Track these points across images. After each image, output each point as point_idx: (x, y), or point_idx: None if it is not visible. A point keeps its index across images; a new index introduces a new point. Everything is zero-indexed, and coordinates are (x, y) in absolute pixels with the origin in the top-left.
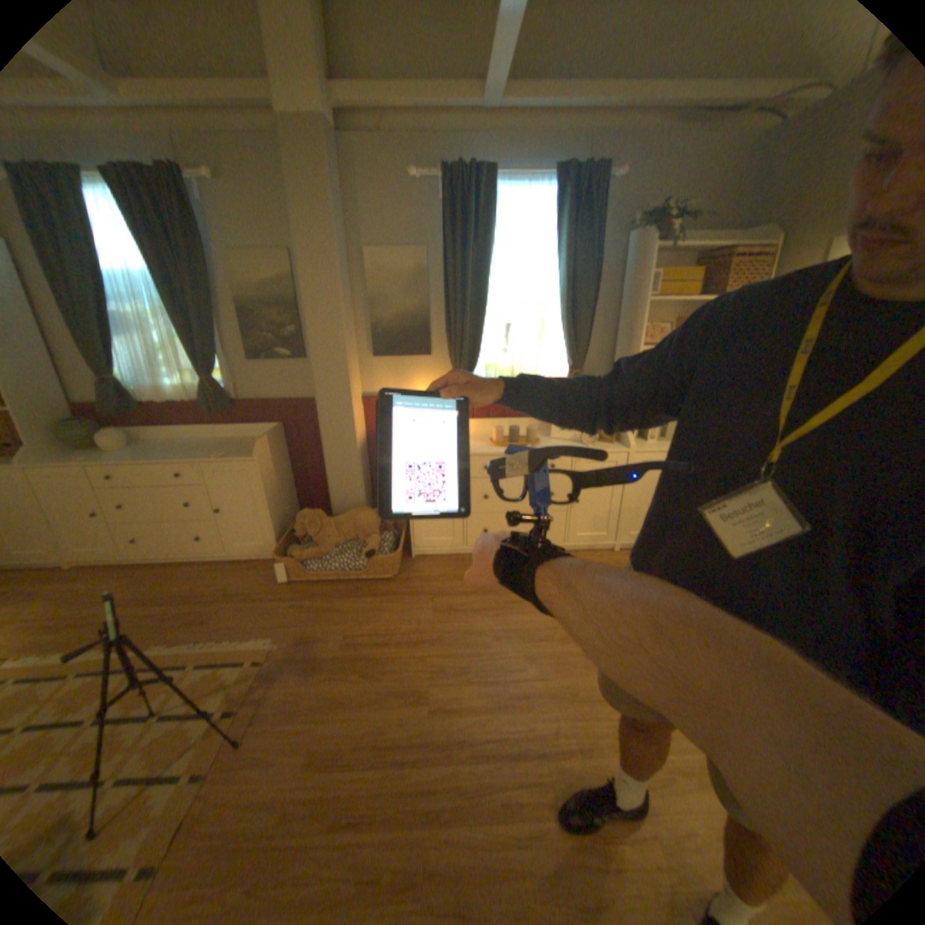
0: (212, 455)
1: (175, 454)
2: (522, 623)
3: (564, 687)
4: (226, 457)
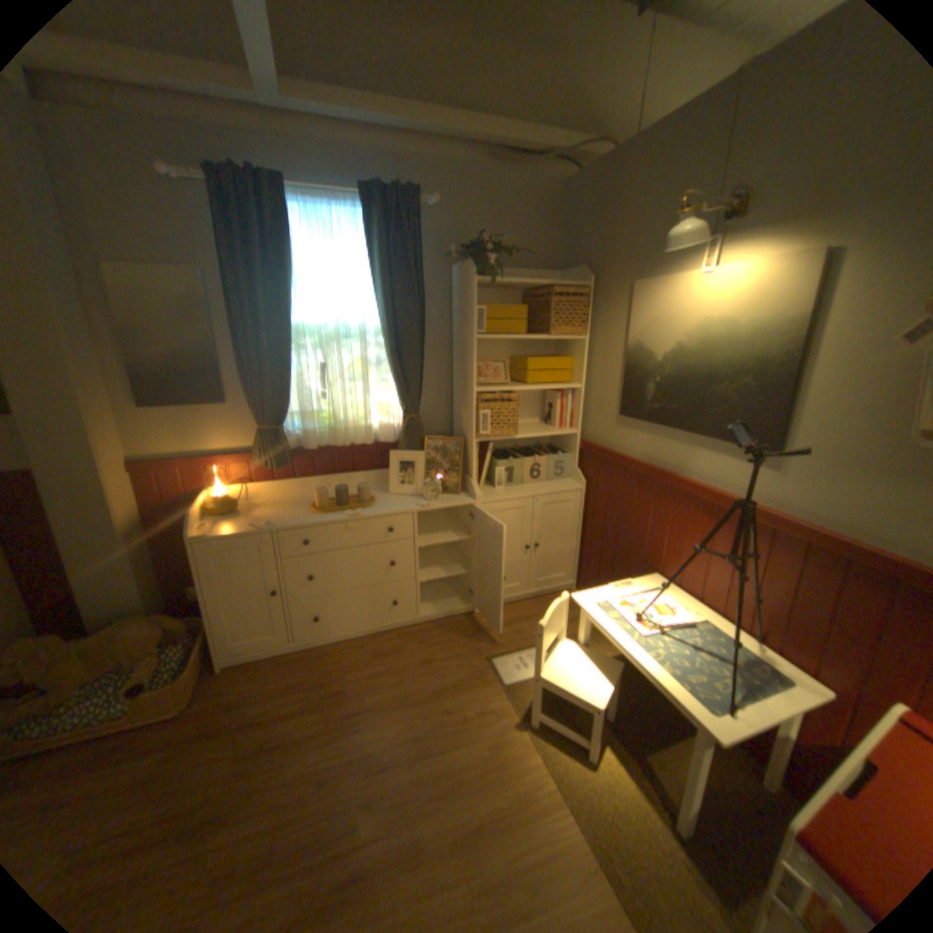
0: None
1: None
2: (359, 747)
3: (407, 843)
4: None
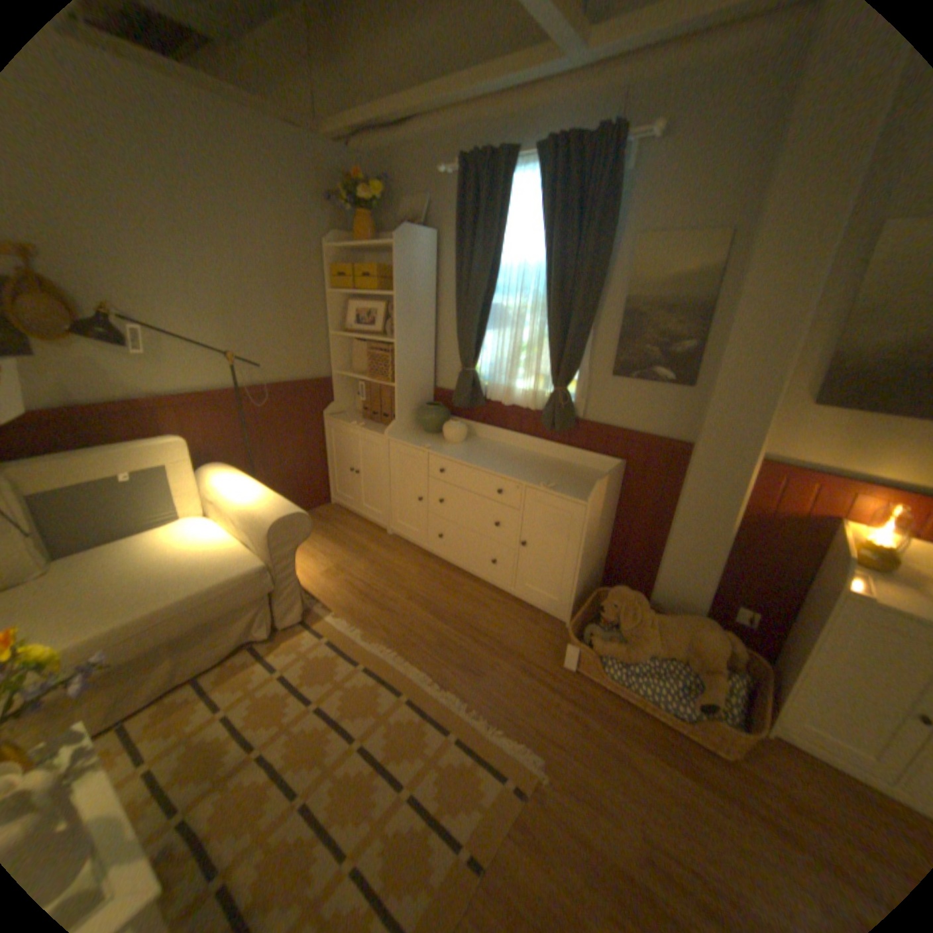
0: (540, 480)
1: (505, 466)
2: None
3: None
4: (555, 489)
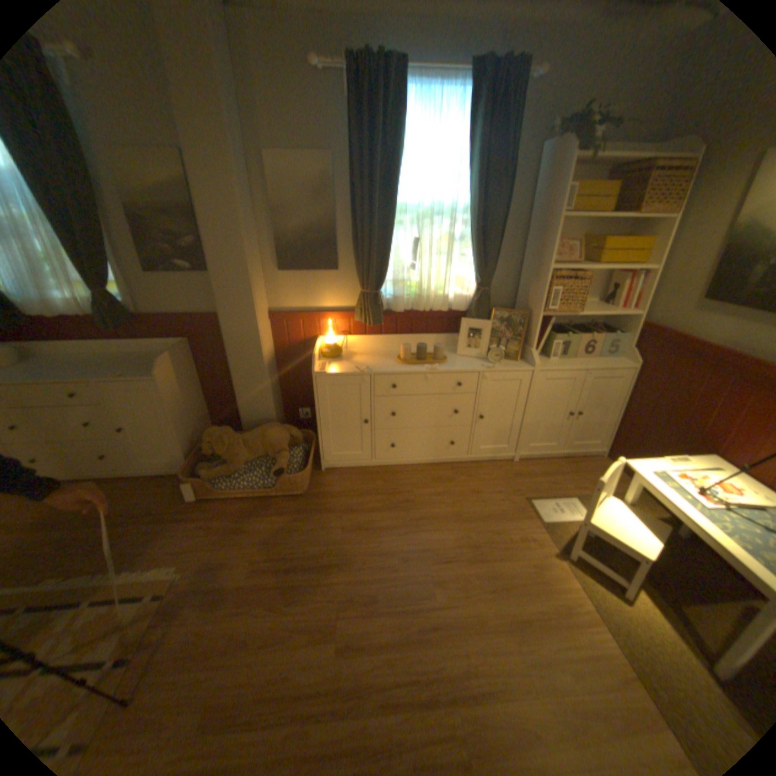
0: (109, 373)
1: (70, 372)
2: (429, 542)
3: (473, 616)
4: (123, 376)
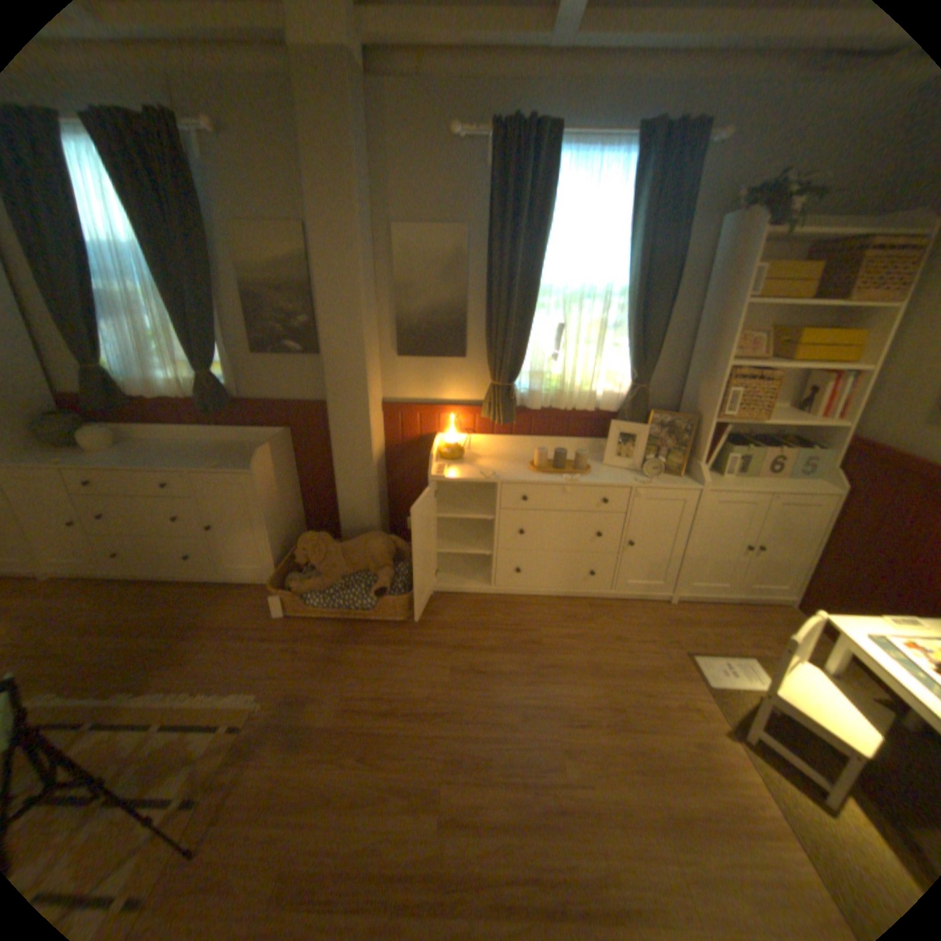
0: (204, 463)
1: (164, 459)
2: (560, 698)
3: (614, 802)
4: (219, 467)
